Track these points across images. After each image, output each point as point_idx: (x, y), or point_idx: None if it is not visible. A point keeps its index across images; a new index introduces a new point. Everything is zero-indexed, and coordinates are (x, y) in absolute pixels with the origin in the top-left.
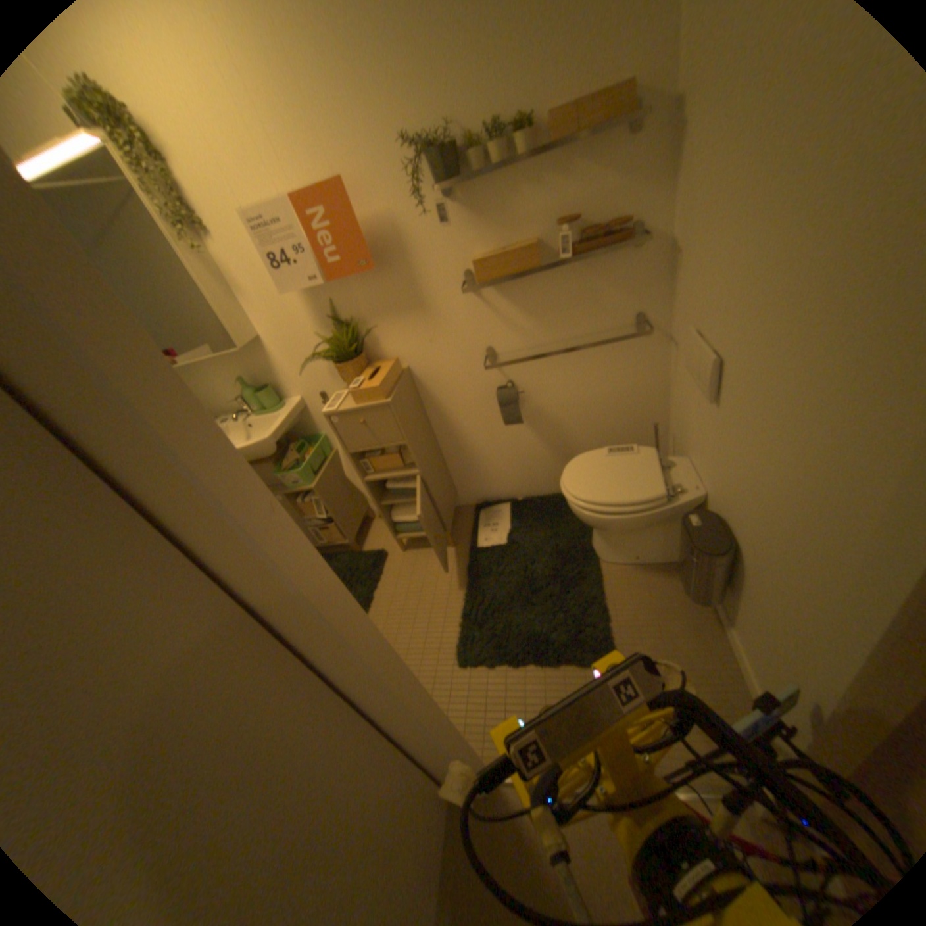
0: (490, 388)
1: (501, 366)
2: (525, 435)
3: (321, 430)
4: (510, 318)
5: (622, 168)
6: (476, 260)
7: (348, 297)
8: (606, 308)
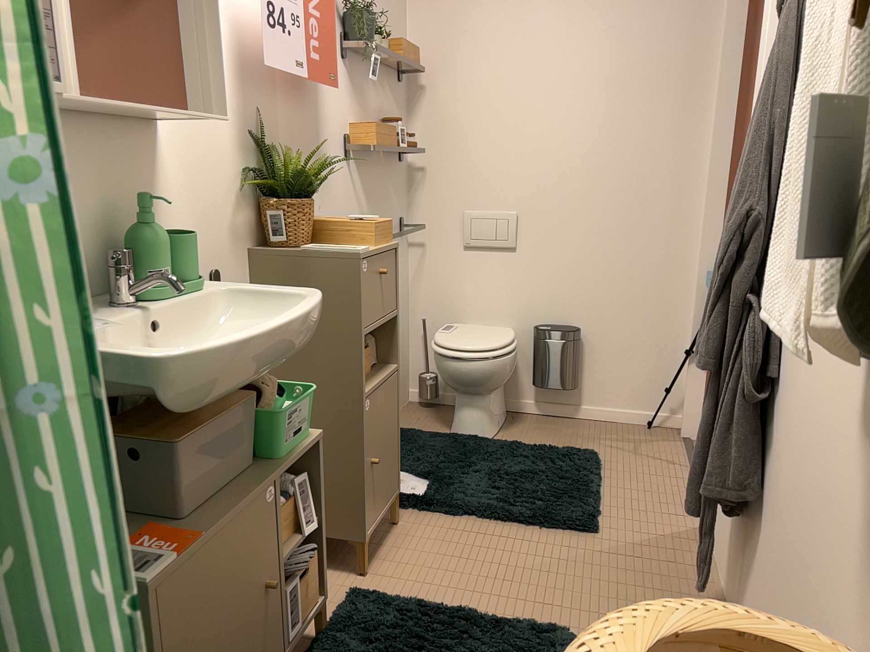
0: None
1: None
2: None
3: None
4: (360, 199)
5: (396, 103)
6: (351, 129)
7: (274, 117)
8: (392, 207)
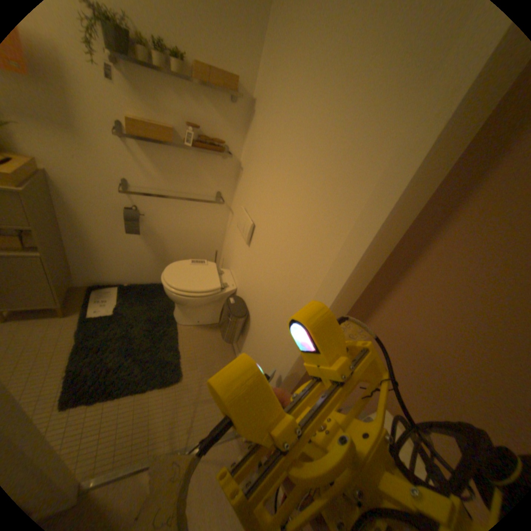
0: (119, 206)
1: (131, 194)
2: (138, 243)
3: None
4: (144, 166)
5: (224, 116)
6: (128, 118)
7: None
8: (203, 183)
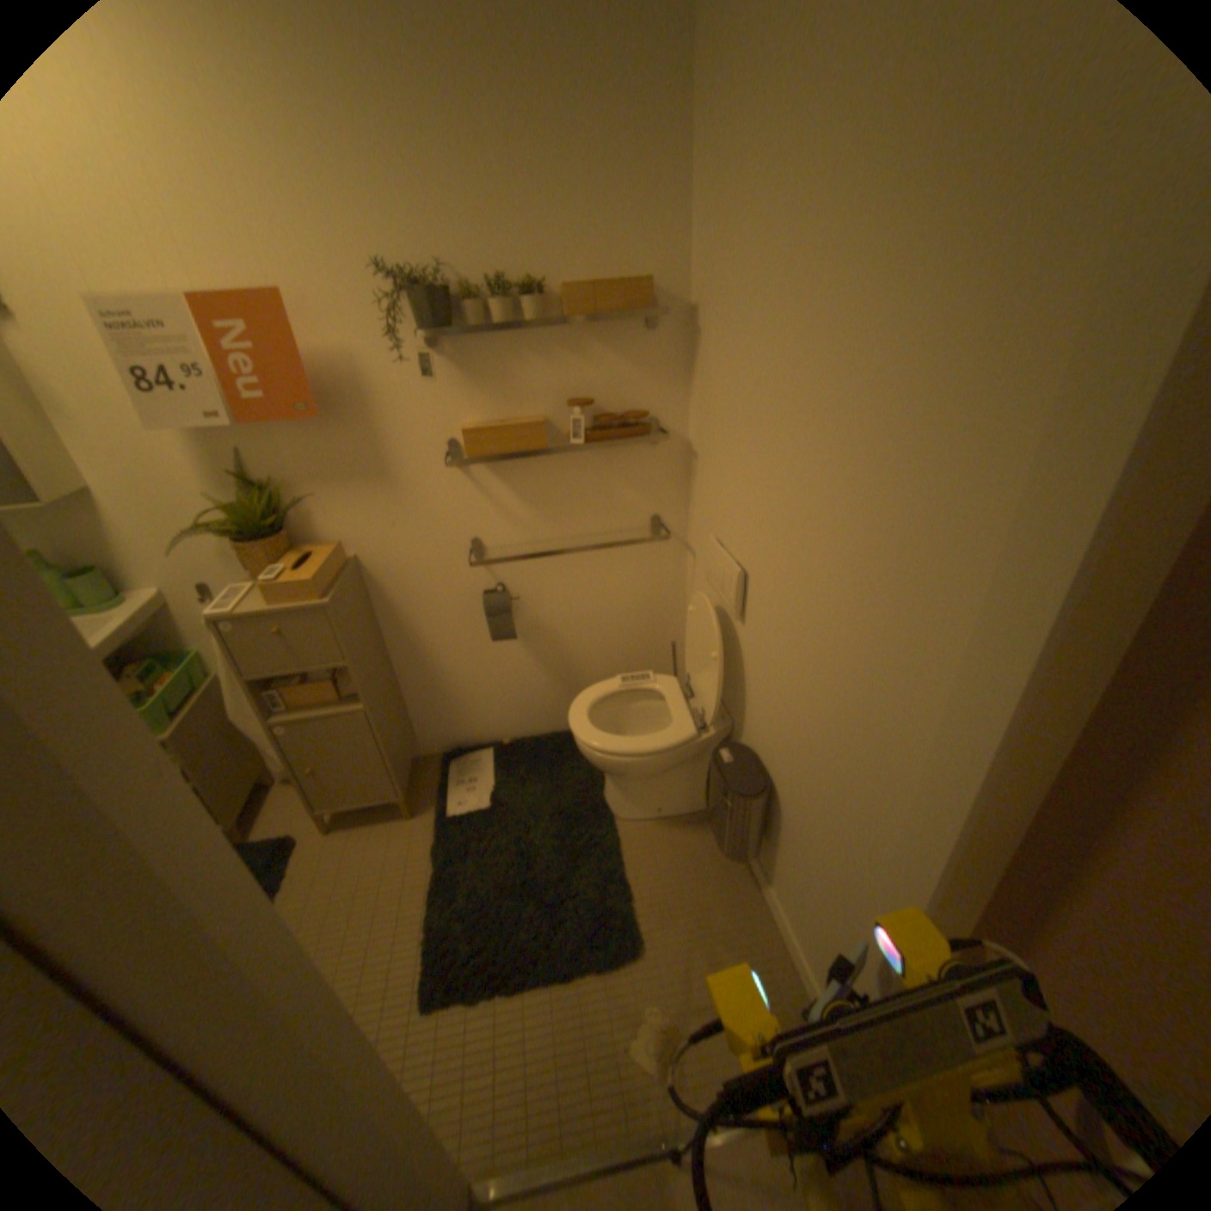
0: (473, 591)
1: (490, 564)
2: (517, 655)
3: (190, 643)
4: (505, 505)
5: (637, 361)
6: (466, 429)
7: (267, 449)
8: (618, 506)
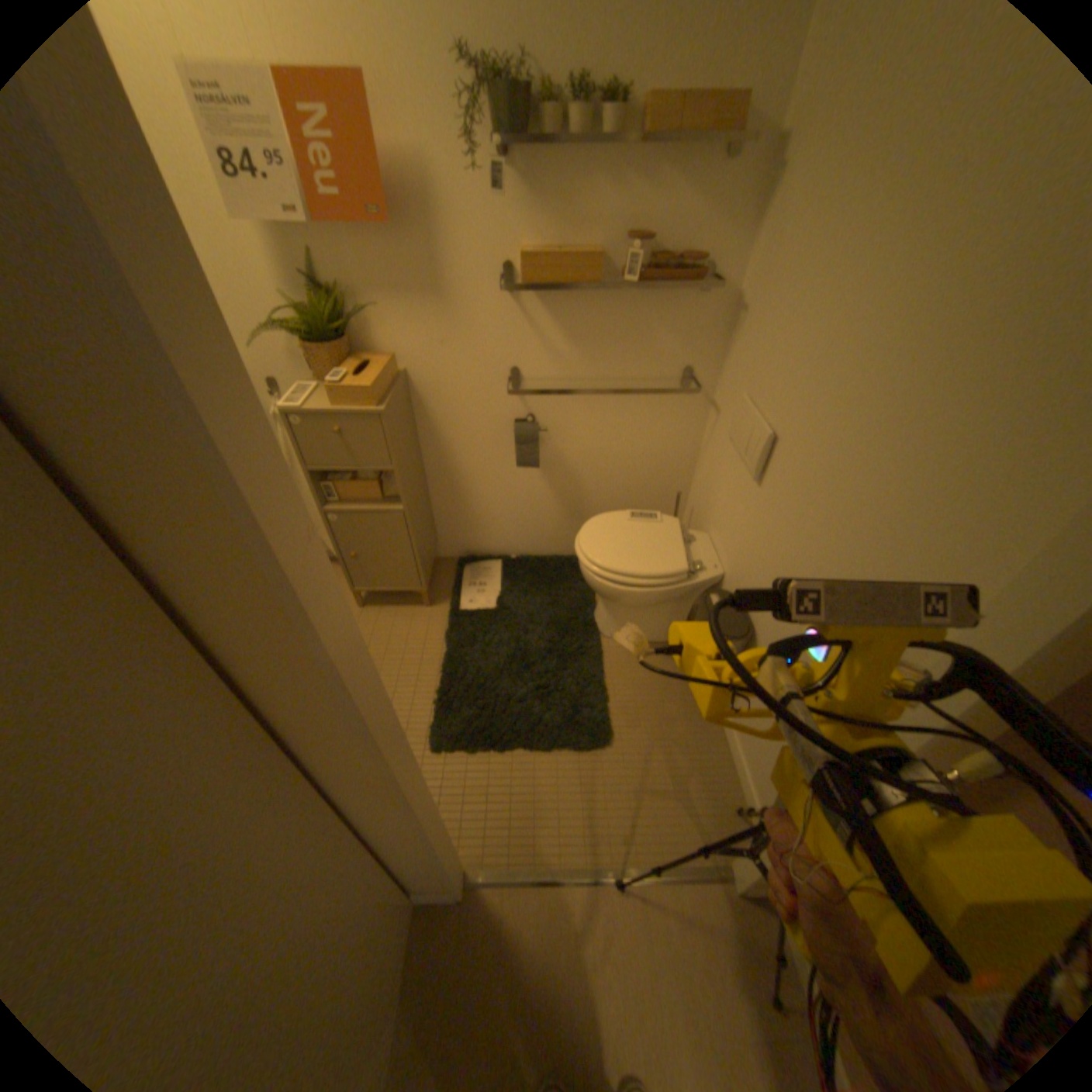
0: (505, 418)
1: (525, 394)
2: (534, 483)
3: None
4: (547, 337)
5: (709, 194)
6: (522, 252)
7: (335, 252)
8: (655, 352)
